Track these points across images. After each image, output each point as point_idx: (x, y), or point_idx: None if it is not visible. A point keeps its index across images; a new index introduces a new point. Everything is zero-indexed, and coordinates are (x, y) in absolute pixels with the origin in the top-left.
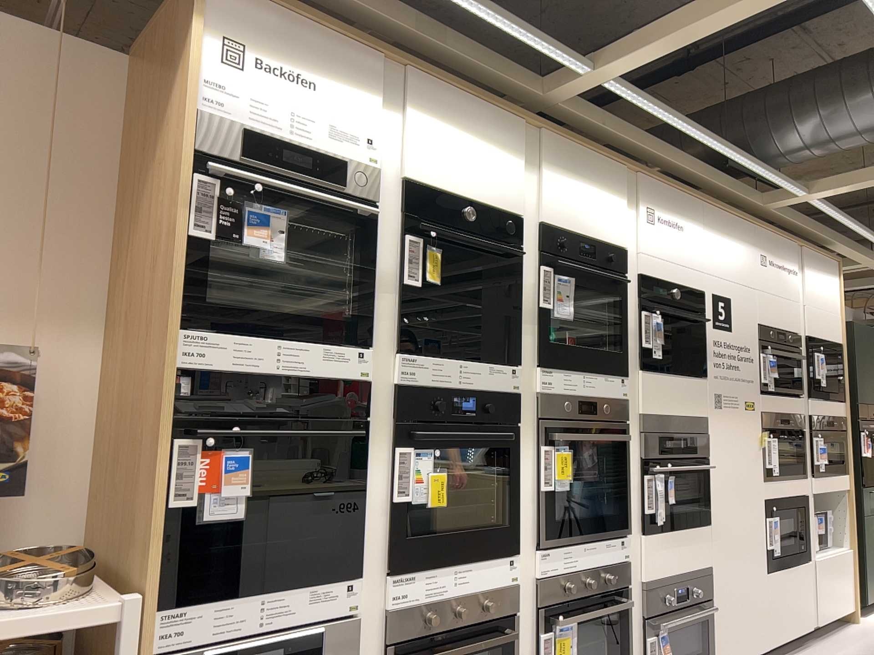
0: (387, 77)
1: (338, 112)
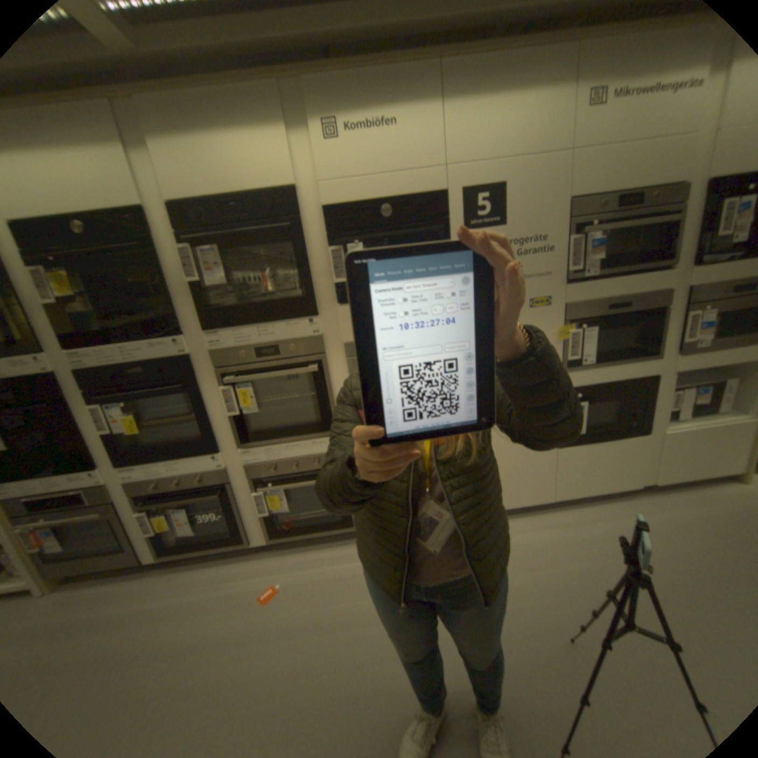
0: None
1: None
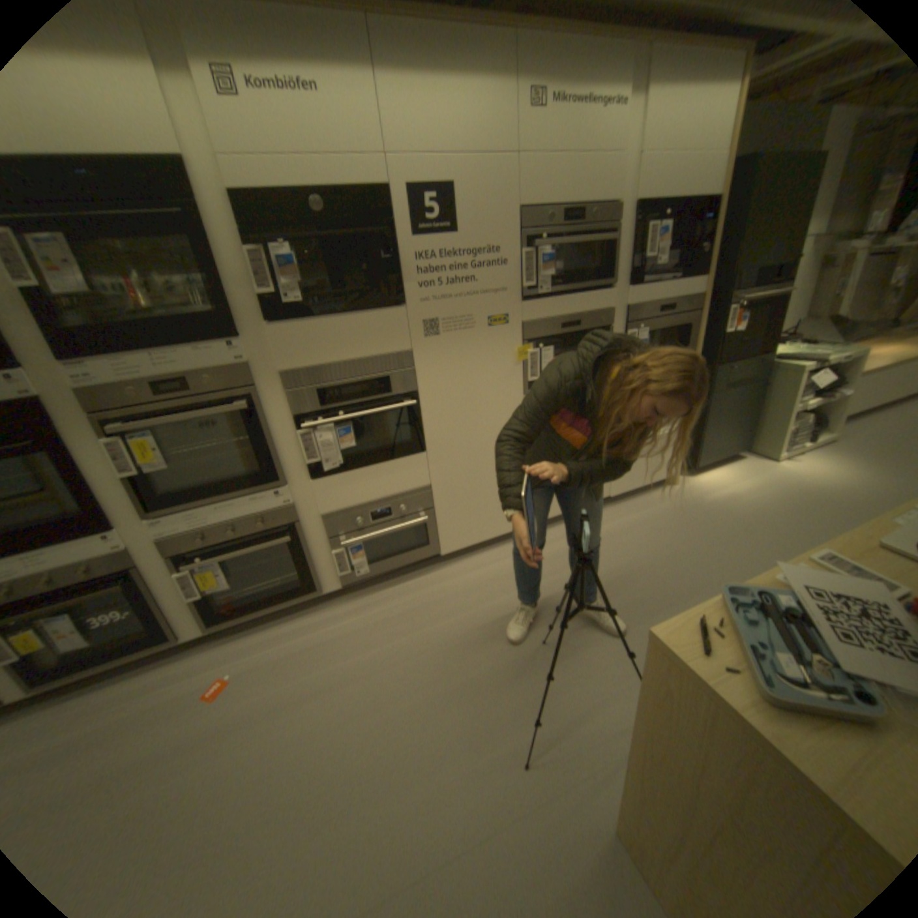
0: None
1: None
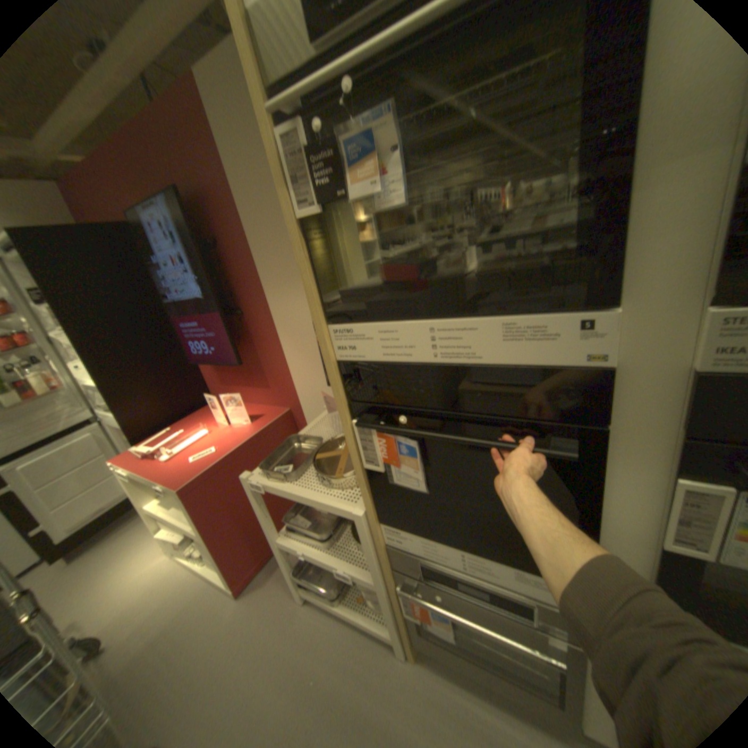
0: None
1: None
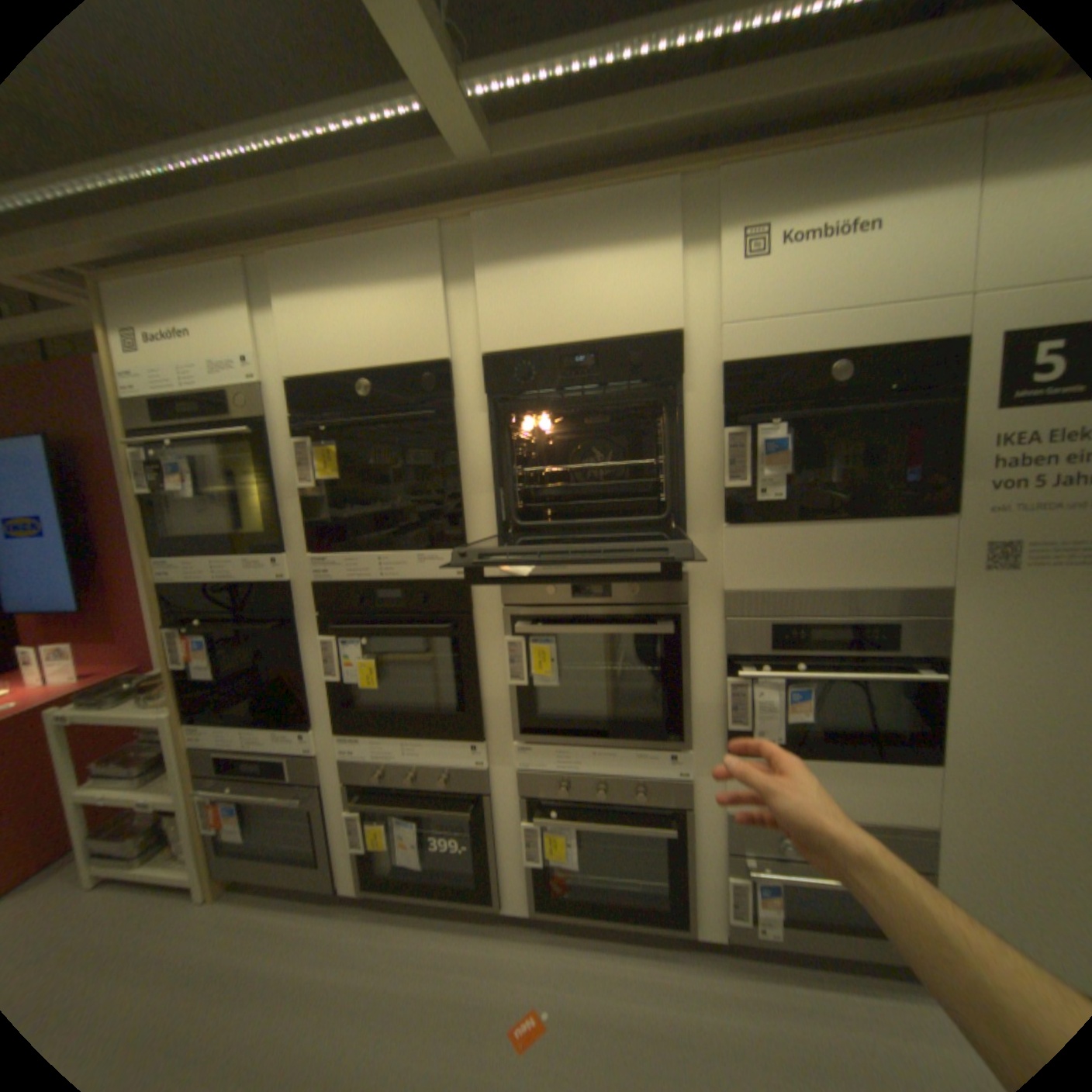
0: (245, 271)
1: (204, 340)
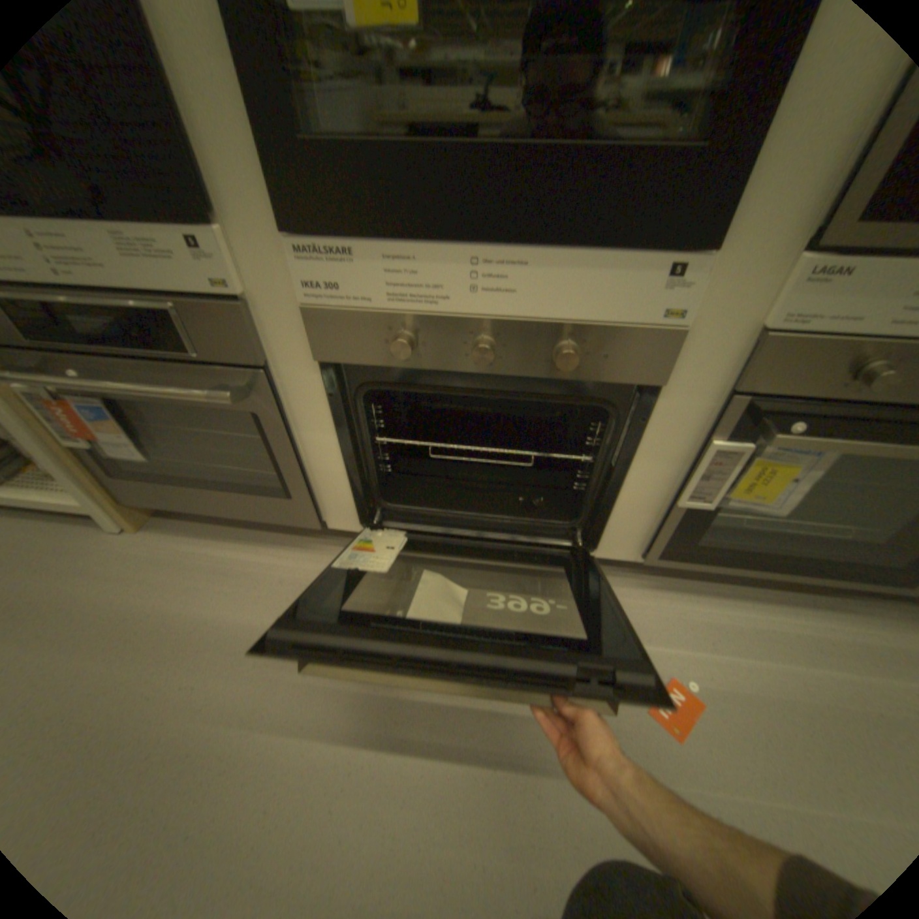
0: None
1: None
